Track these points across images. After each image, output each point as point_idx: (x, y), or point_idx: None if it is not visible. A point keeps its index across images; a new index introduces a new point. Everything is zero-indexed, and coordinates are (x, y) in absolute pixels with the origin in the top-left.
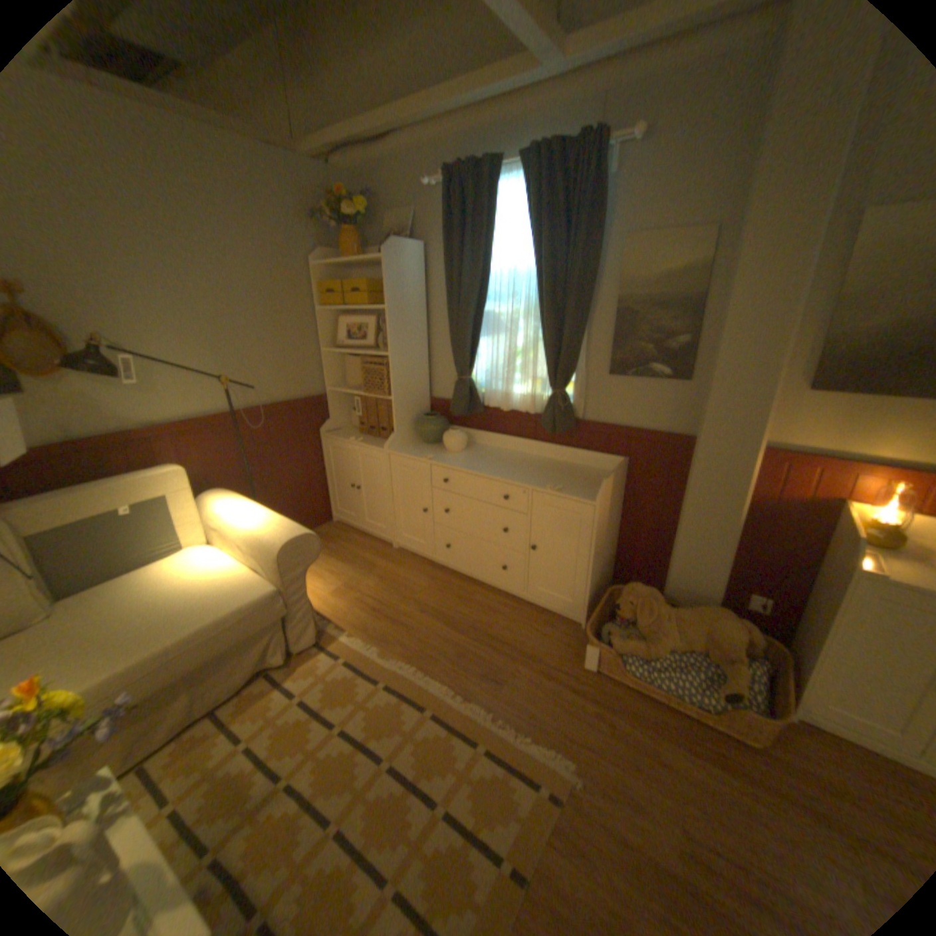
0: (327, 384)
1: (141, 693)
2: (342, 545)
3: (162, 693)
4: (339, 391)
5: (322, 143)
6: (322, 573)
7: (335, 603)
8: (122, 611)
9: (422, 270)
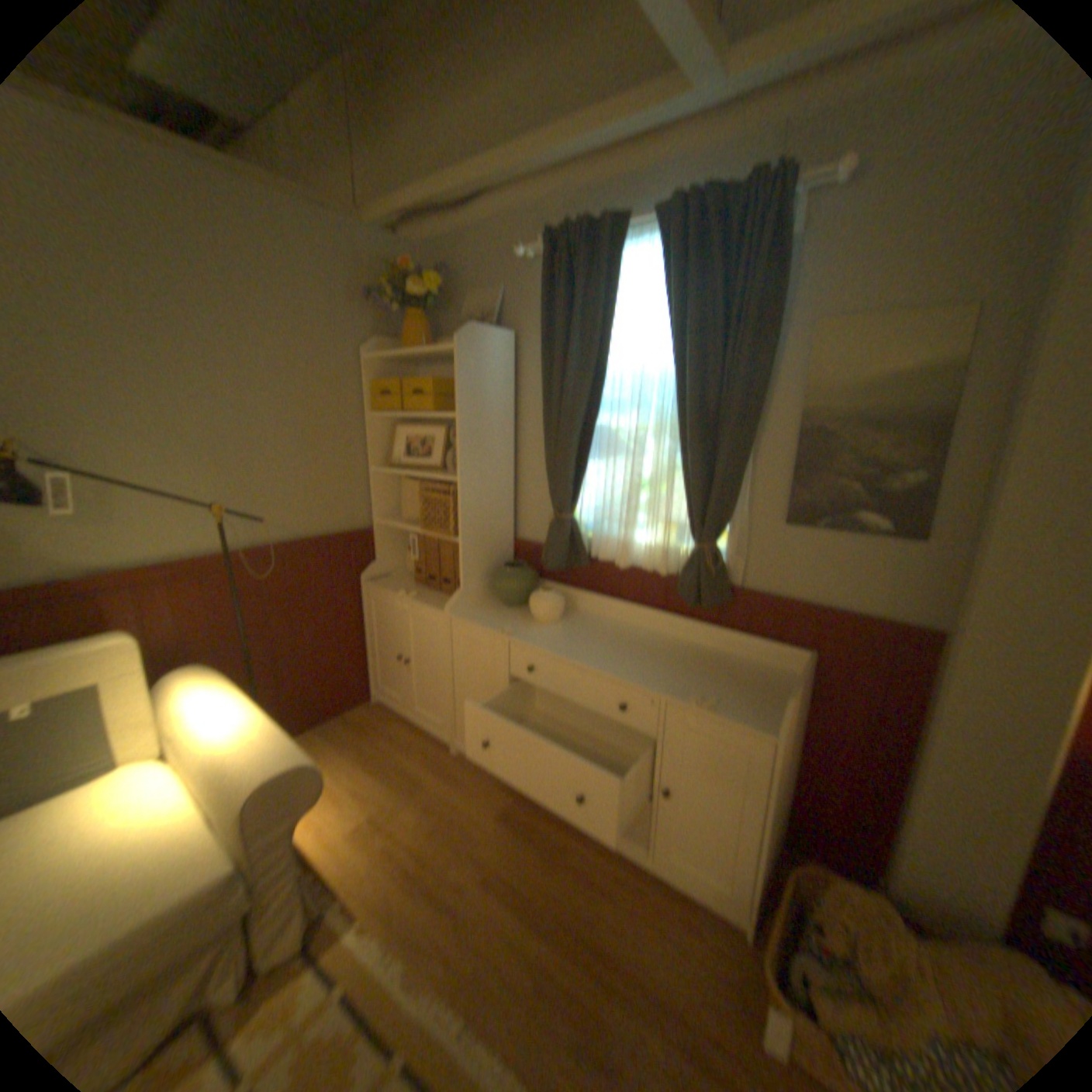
0: (376, 516)
1: None
2: (378, 747)
3: None
4: (390, 526)
5: (391, 211)
6: (340, 798)
7: (350, 859)
8: None
9: (512, 369)
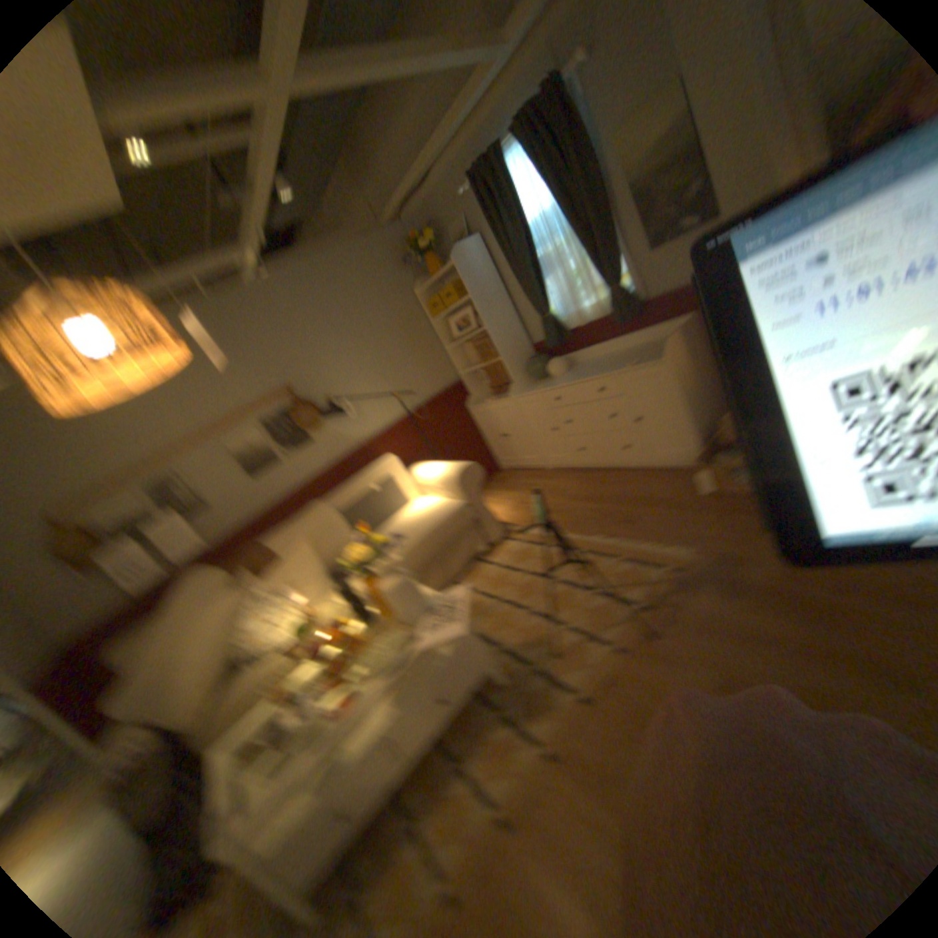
0: (457, 369)
1: (409, 562)
2: (508, 480)
3: (421, 565)
4: (465, 369)
5: (391, 205)
6: (498, 499)
7: (510, 512)
8: (388, 531)
9: (484, 251)
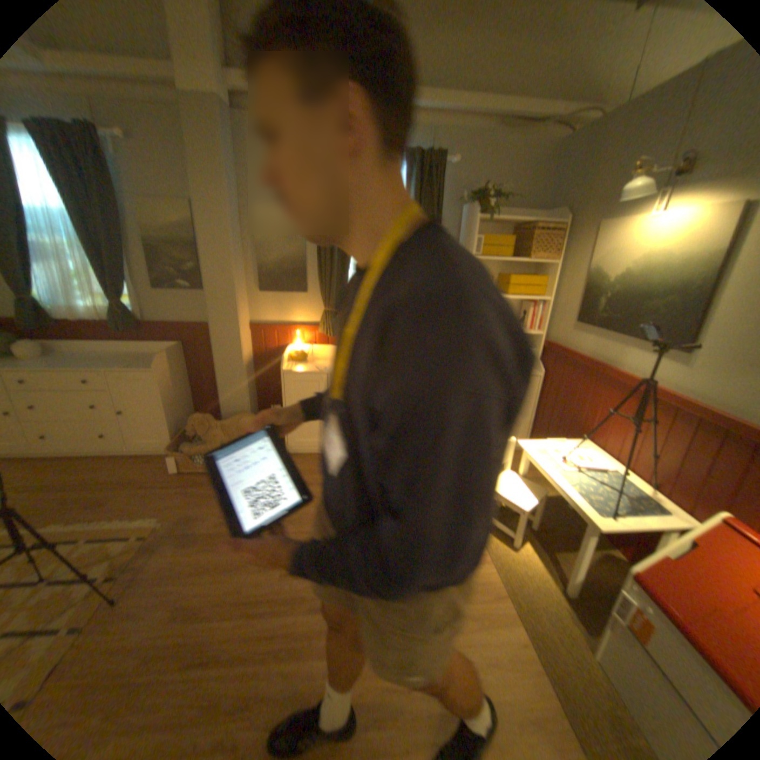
0: None
1: None
2: None
3: None
4: None
5: None
6: None
7: None
8: None
9: None
